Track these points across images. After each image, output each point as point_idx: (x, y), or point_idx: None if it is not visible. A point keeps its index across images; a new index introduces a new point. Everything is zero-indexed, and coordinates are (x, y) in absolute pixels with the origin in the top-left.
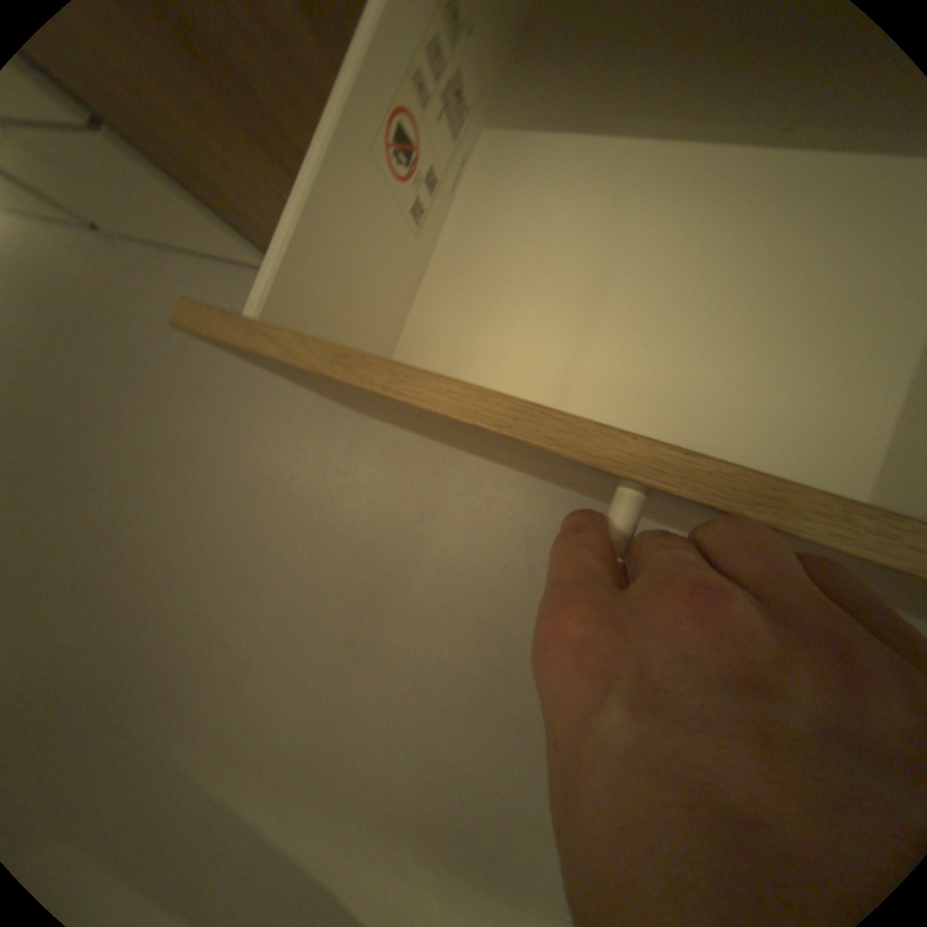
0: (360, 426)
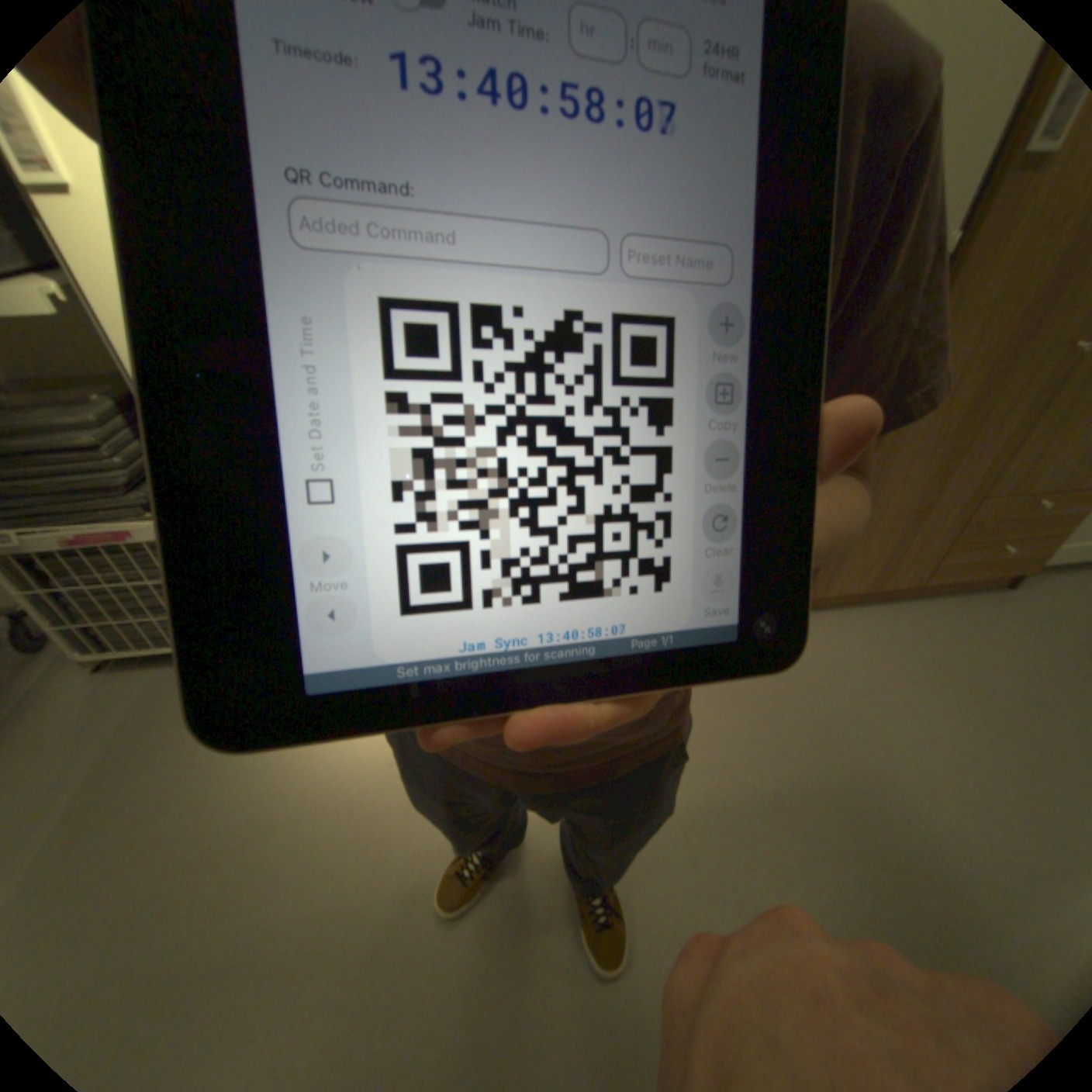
0: (914, 660)
